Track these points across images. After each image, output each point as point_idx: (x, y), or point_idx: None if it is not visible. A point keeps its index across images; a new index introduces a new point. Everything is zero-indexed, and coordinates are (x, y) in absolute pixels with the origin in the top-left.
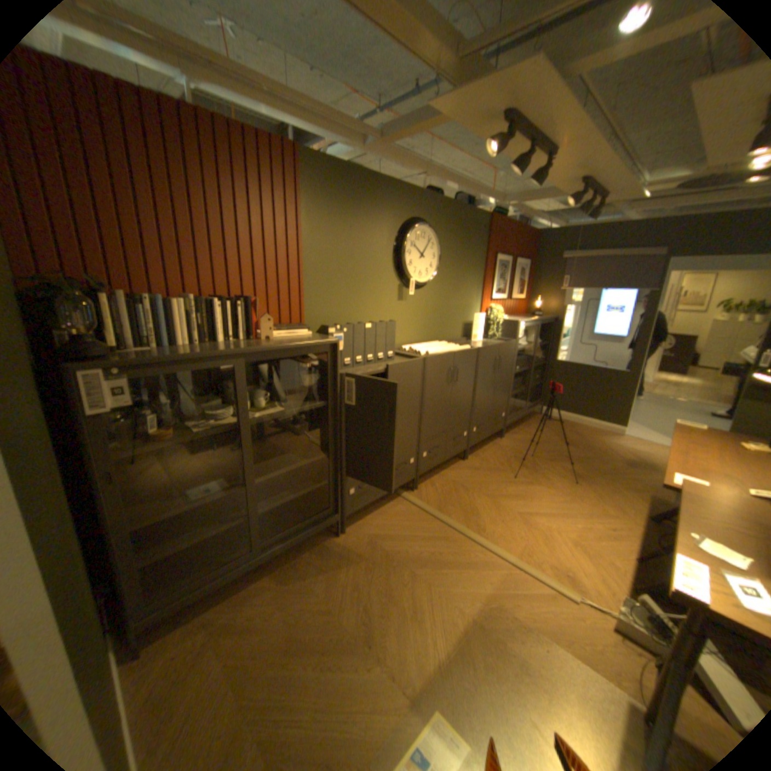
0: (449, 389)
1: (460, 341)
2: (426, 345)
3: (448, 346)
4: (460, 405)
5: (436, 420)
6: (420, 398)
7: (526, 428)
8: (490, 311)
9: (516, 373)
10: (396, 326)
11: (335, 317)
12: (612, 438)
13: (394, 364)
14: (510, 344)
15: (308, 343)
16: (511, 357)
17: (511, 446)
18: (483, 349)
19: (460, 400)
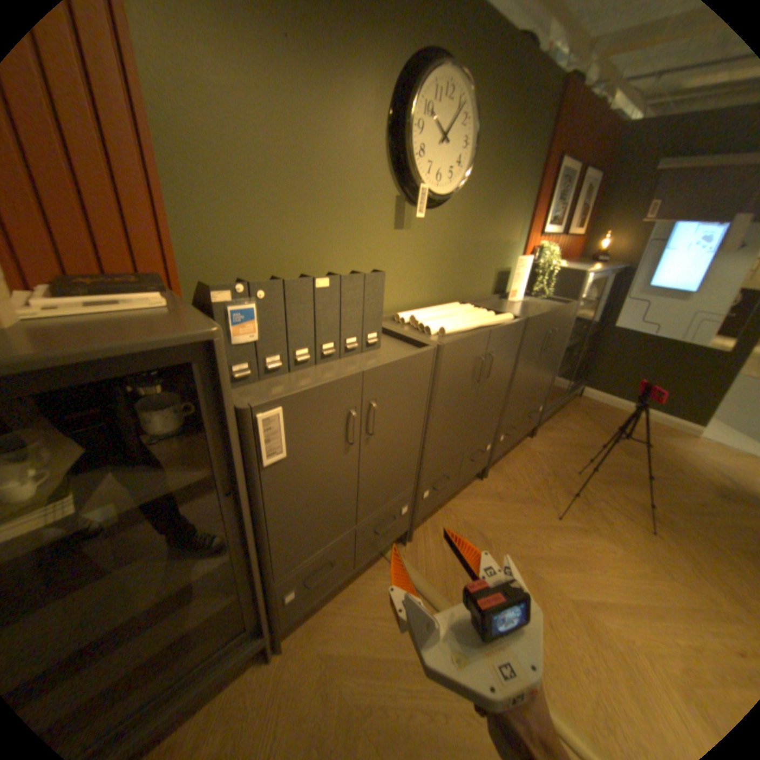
0: (473, 390)
1: (490, 300)
2: (439, 312)
3: (477, 315)
4: (486, 411)
5: (448, 441)
6: (424, 413)
7: (563, 419)
8: (538, 252)
9: (564, 348)
10: (389, 277)
11: (258, 258)
12: (682, 441)
13: (376, 366)
14: (569, 308)
15: (95, 347)
16: (565, 327)
17: (546, 451)
18: (533, 319)
19: (488, 403)
